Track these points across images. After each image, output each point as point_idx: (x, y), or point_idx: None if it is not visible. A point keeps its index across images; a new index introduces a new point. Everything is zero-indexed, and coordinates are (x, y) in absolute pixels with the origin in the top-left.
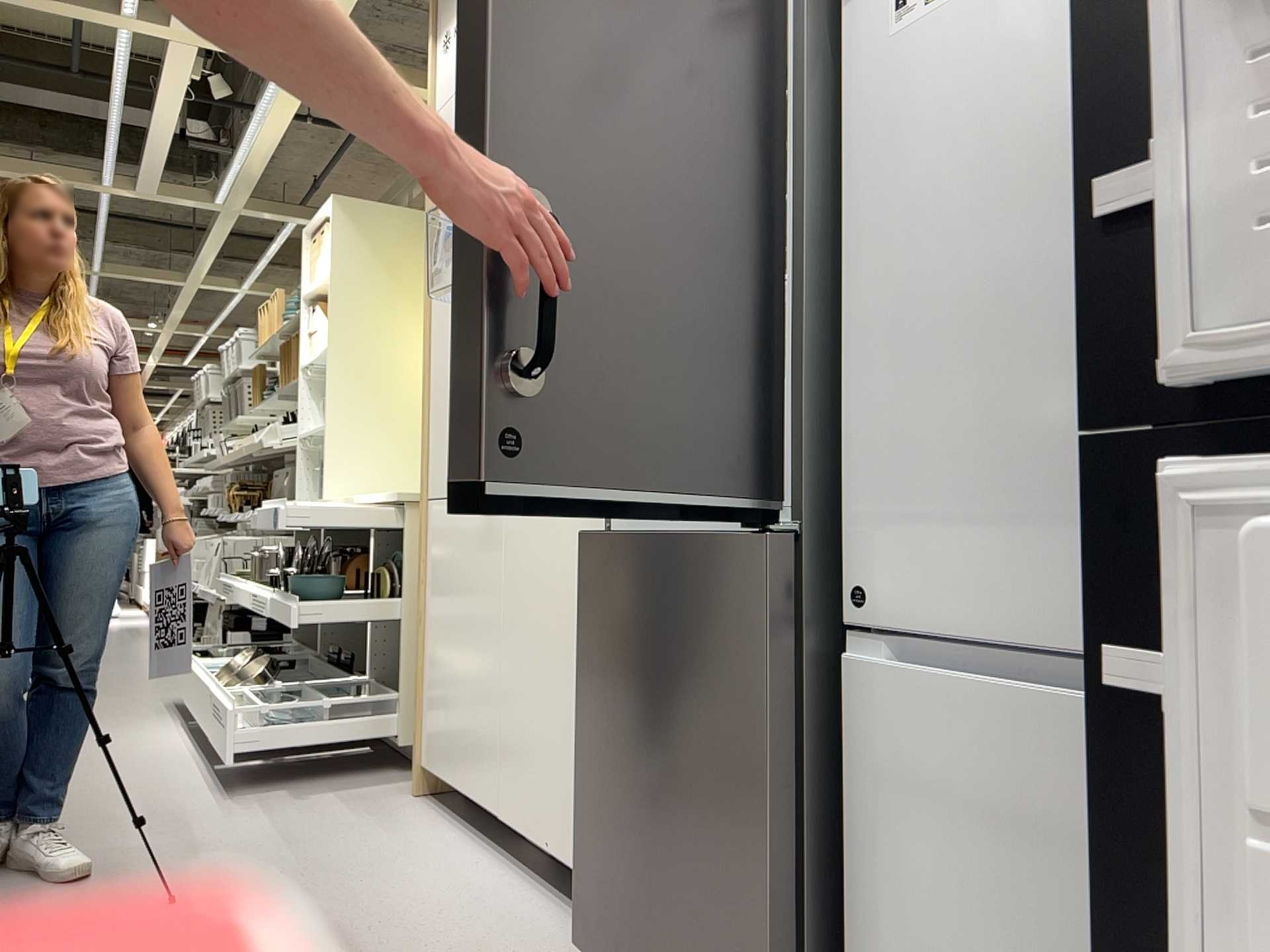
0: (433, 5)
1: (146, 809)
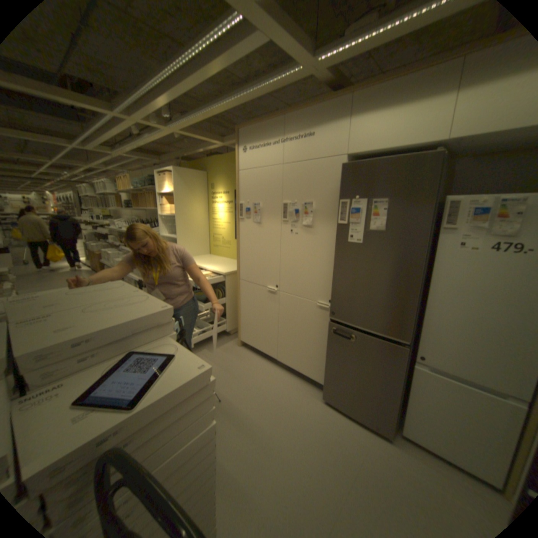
0: (237, 133)
1: None
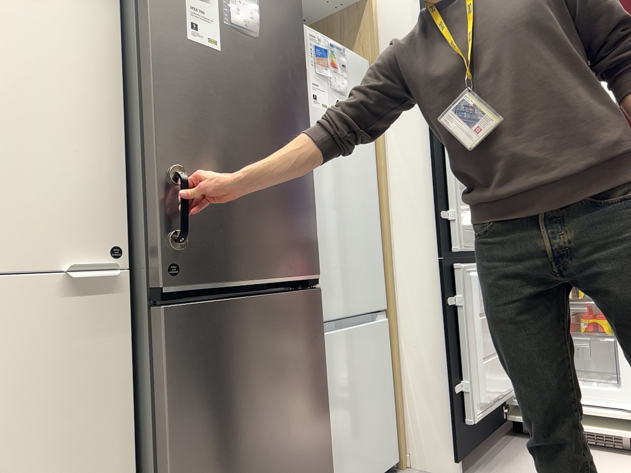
0: None
1: None
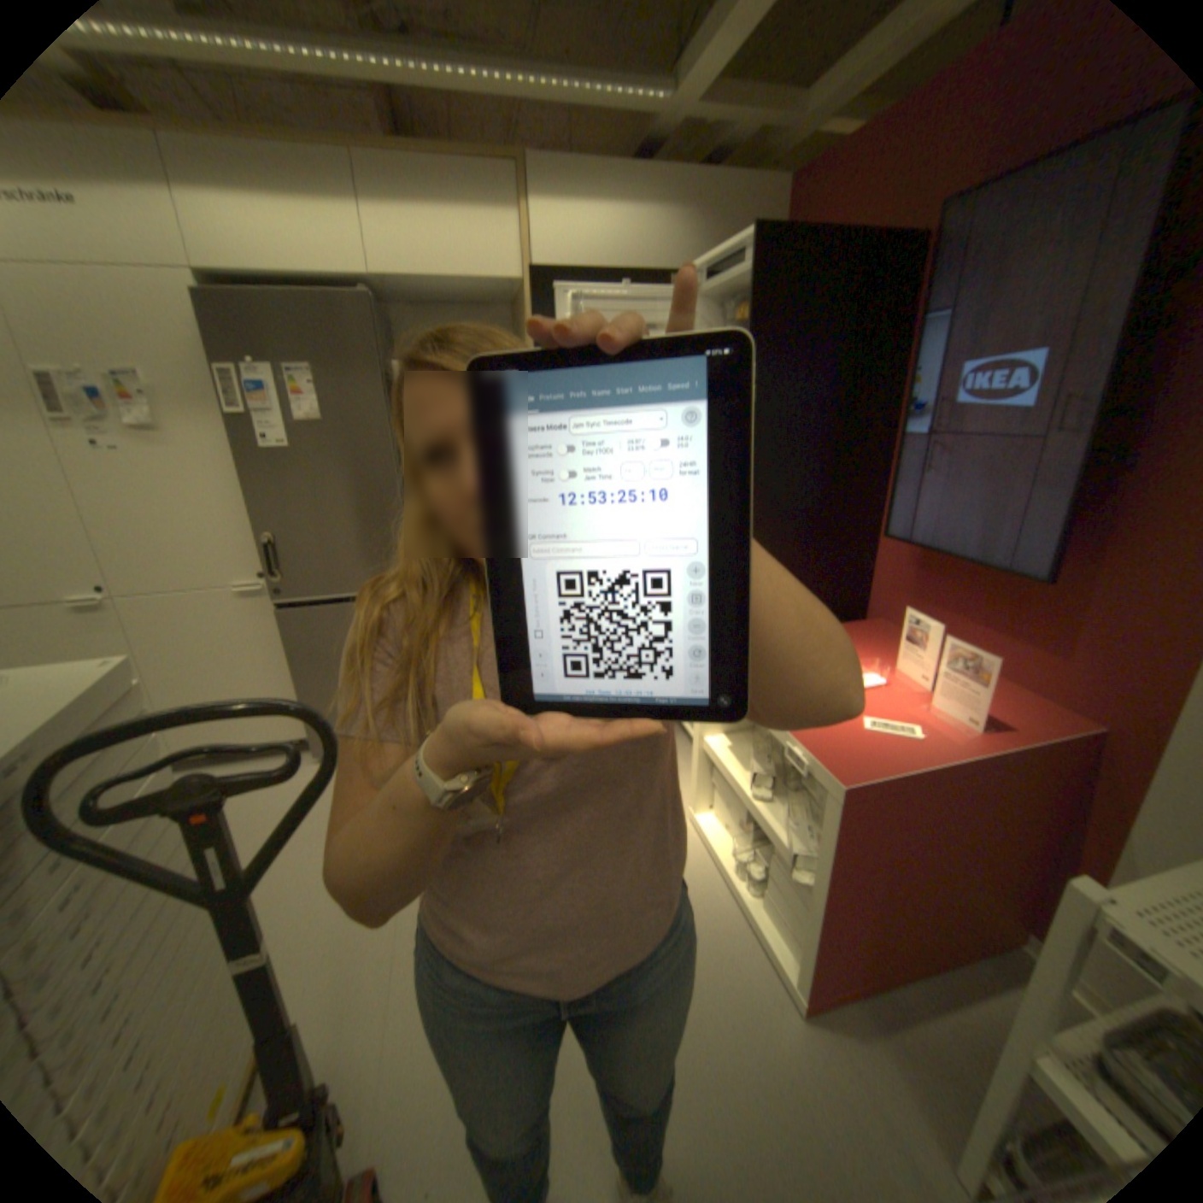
0: None
1: None
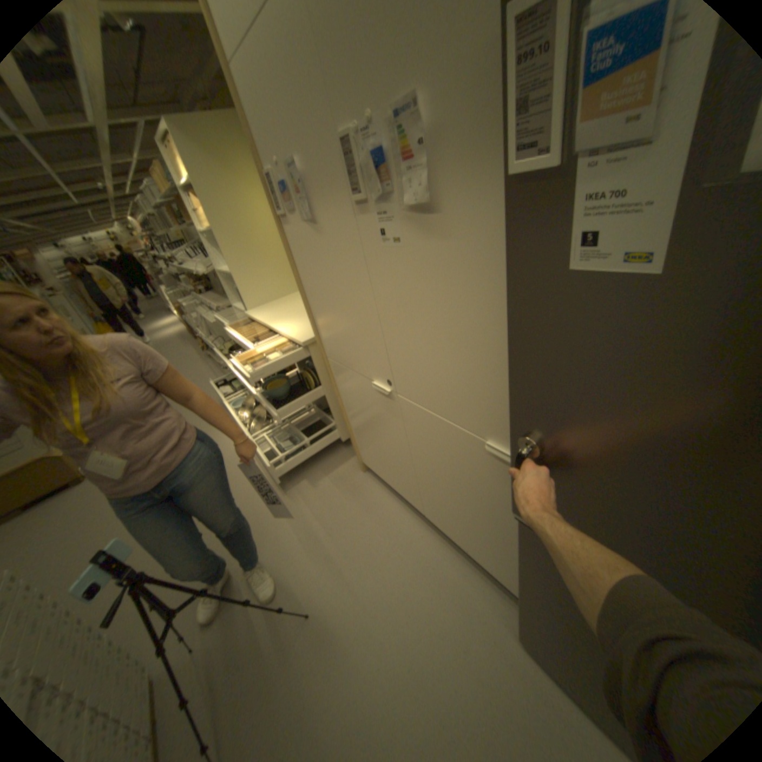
0: None
1: (253, 514)
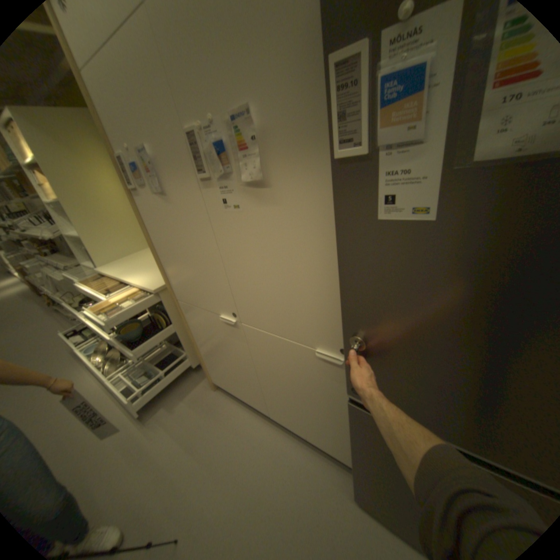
0: None
1: (111, 452)
